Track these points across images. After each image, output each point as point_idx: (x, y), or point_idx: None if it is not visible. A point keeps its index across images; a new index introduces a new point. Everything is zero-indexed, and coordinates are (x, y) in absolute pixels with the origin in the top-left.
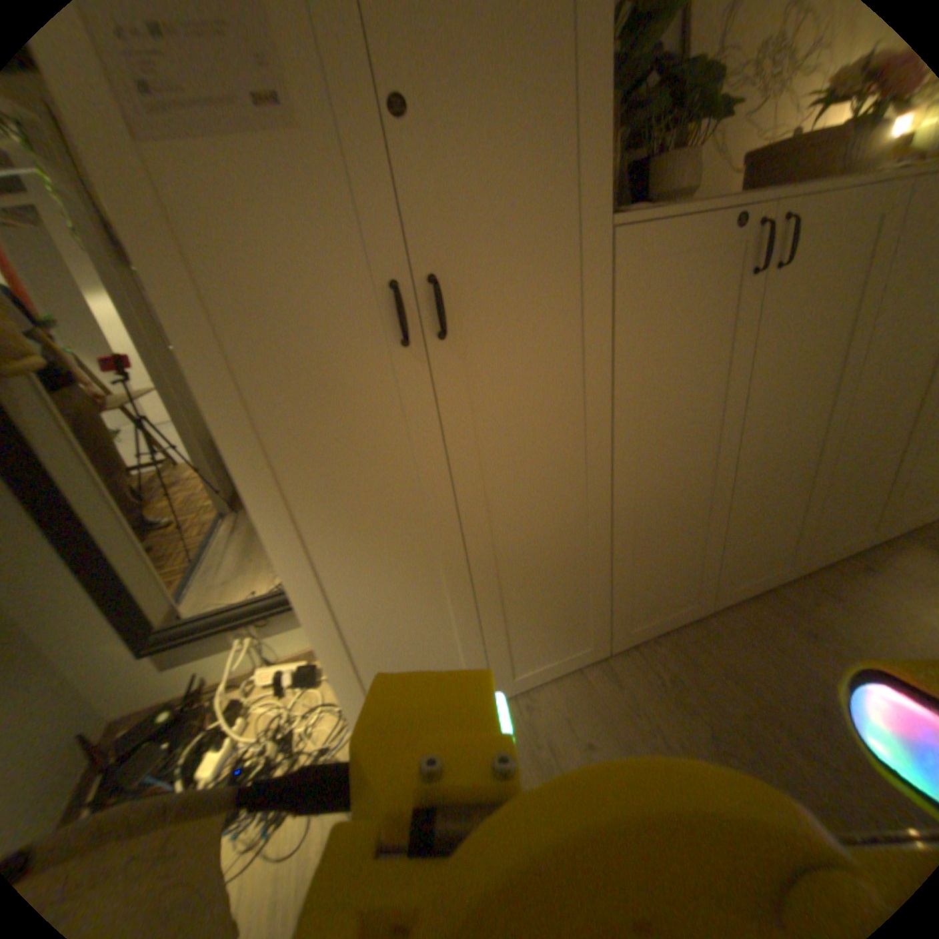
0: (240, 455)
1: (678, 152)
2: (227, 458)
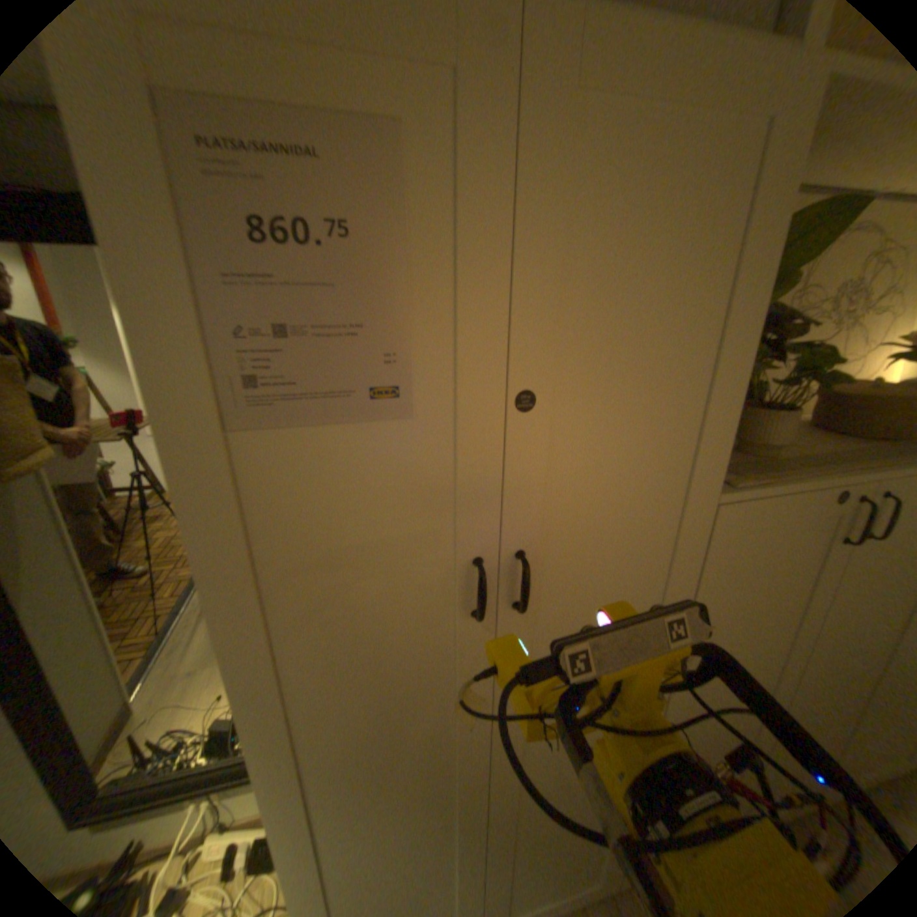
0: (260, 727)
1: (777, 413)
2: (244, 732)
